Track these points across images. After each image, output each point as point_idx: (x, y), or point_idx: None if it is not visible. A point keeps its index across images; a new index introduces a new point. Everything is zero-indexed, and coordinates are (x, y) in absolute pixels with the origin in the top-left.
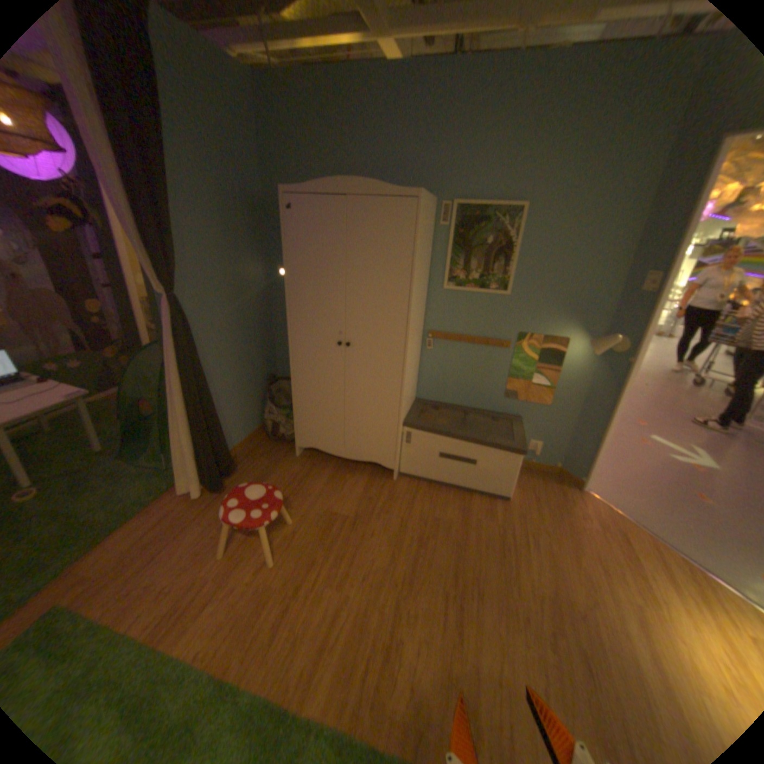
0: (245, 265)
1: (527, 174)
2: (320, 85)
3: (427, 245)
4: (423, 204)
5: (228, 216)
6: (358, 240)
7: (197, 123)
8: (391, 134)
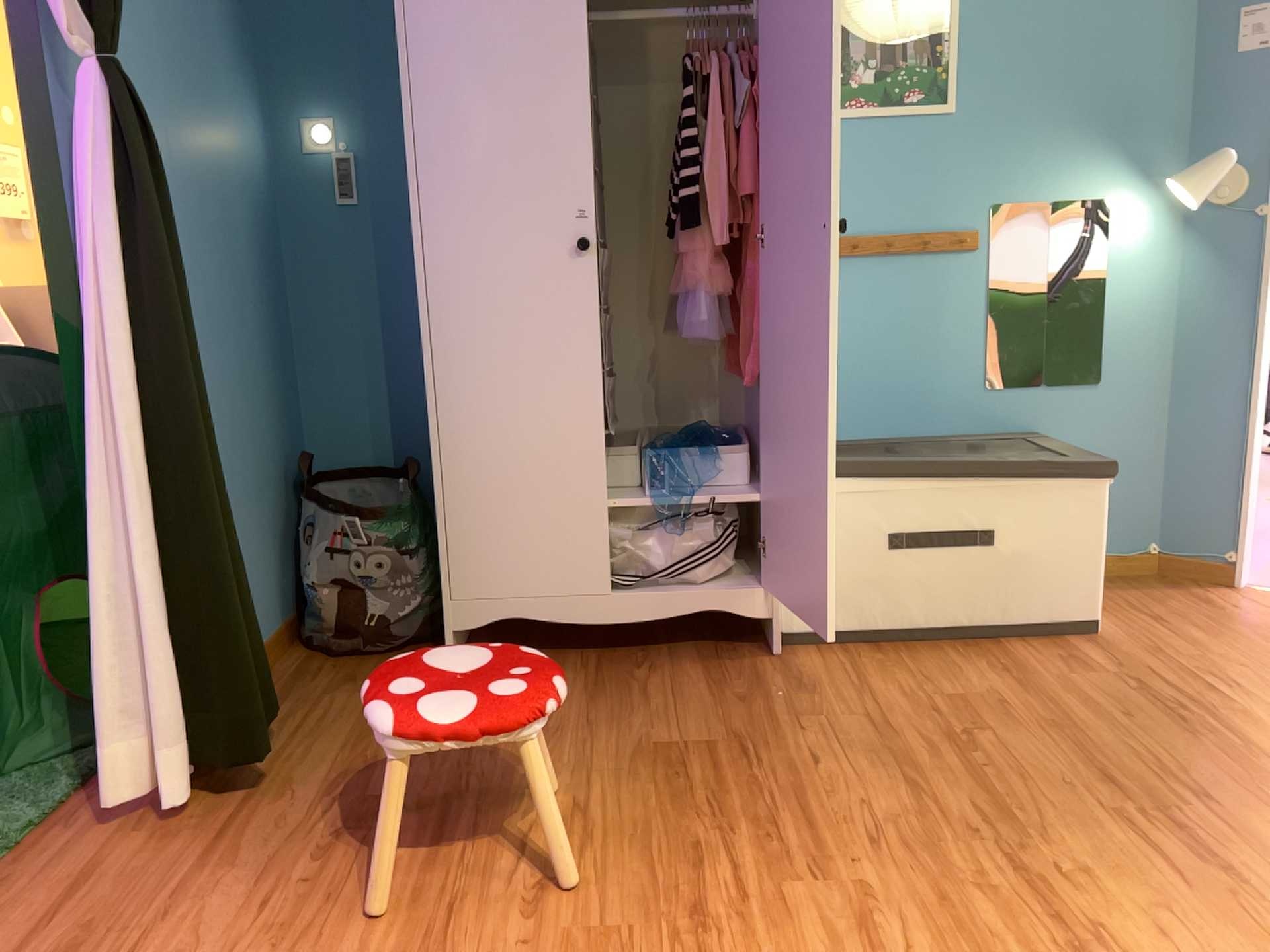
0: (231, 96)
1: None
2: None
3: None
4: None
5: None
6: None
7: None
8: None
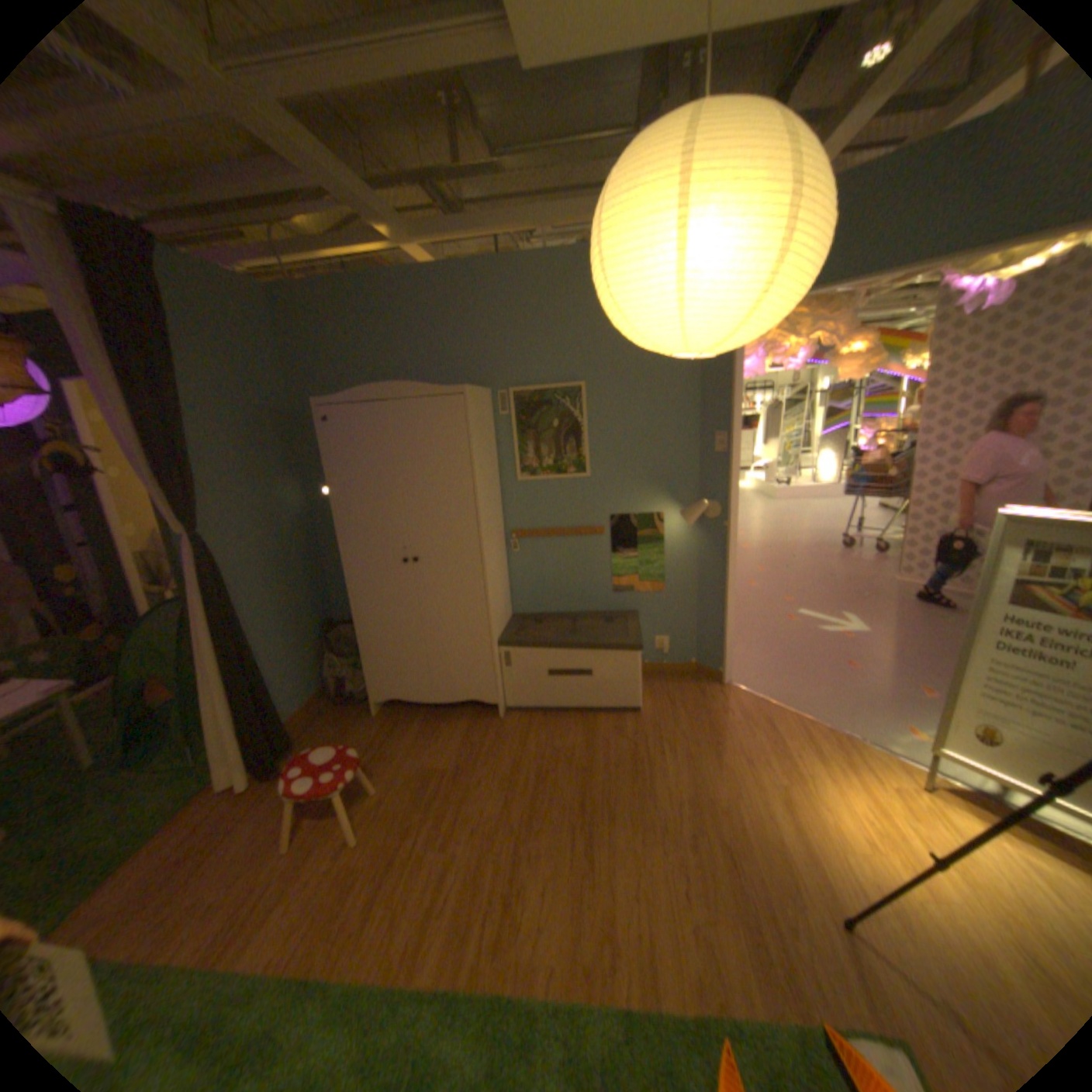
0: (278, 489)
1: (575, 356)
2: (345, 292)
3: (487, 438)
4: (471, 399)
5: (252, 438)
6: (408, 444)
7: (209, 346)
8: (430, 331)
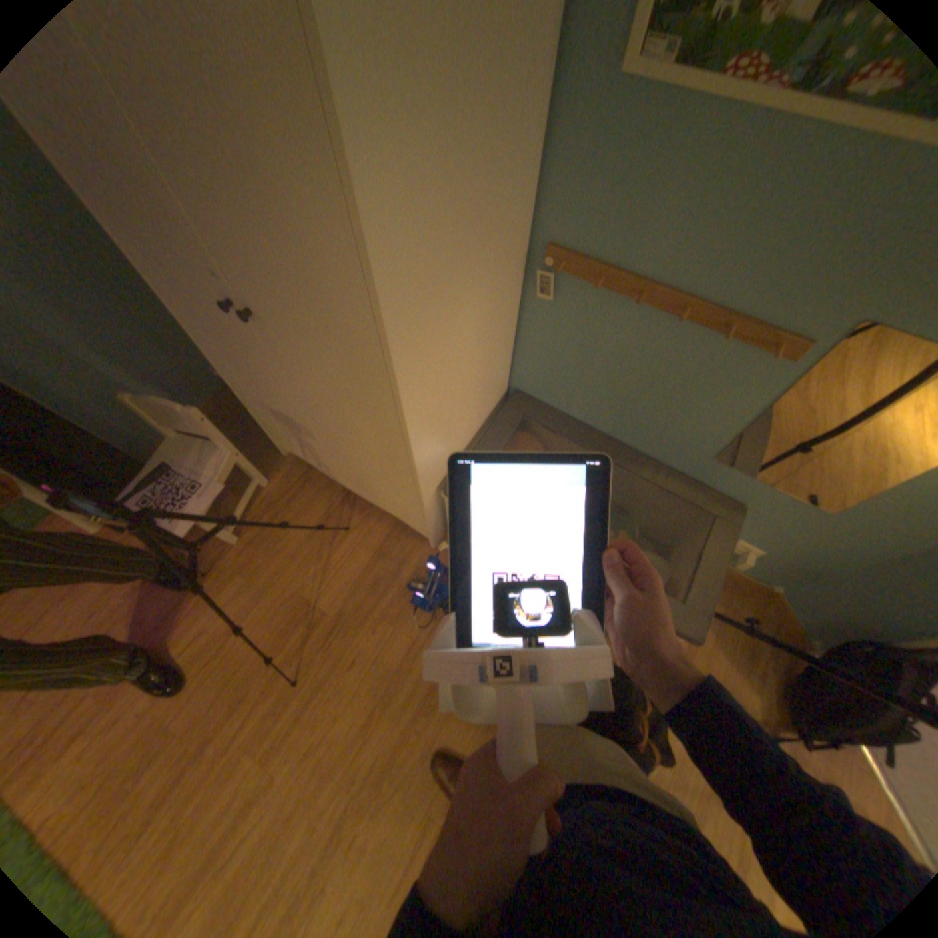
0: None
1: None
2: None
3: None
4: None
5: None
6: None
7: None
8: None
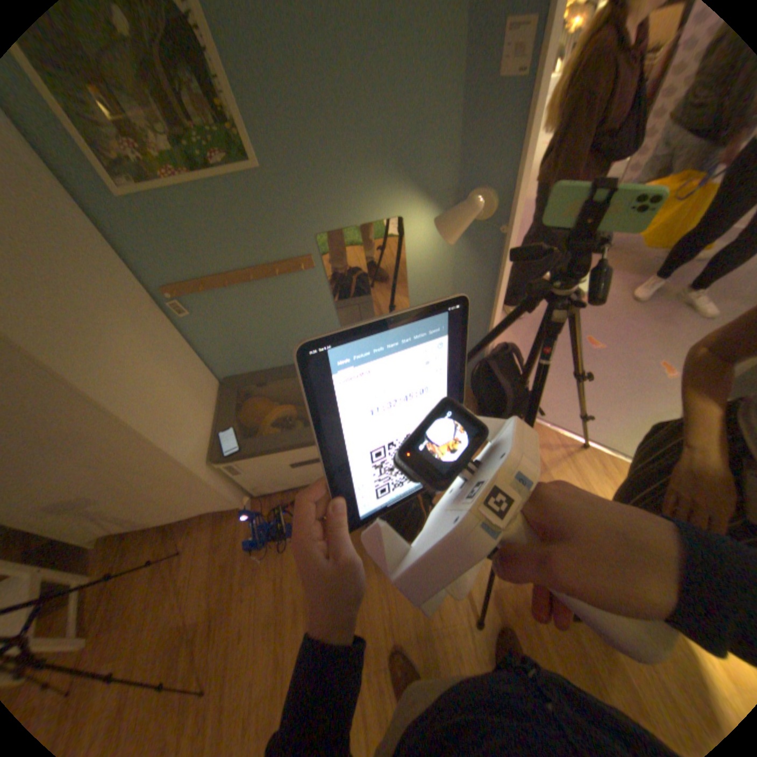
0: None
1: None
2: None
3: None
4: None
5: None
6: None
7: None
8: None
